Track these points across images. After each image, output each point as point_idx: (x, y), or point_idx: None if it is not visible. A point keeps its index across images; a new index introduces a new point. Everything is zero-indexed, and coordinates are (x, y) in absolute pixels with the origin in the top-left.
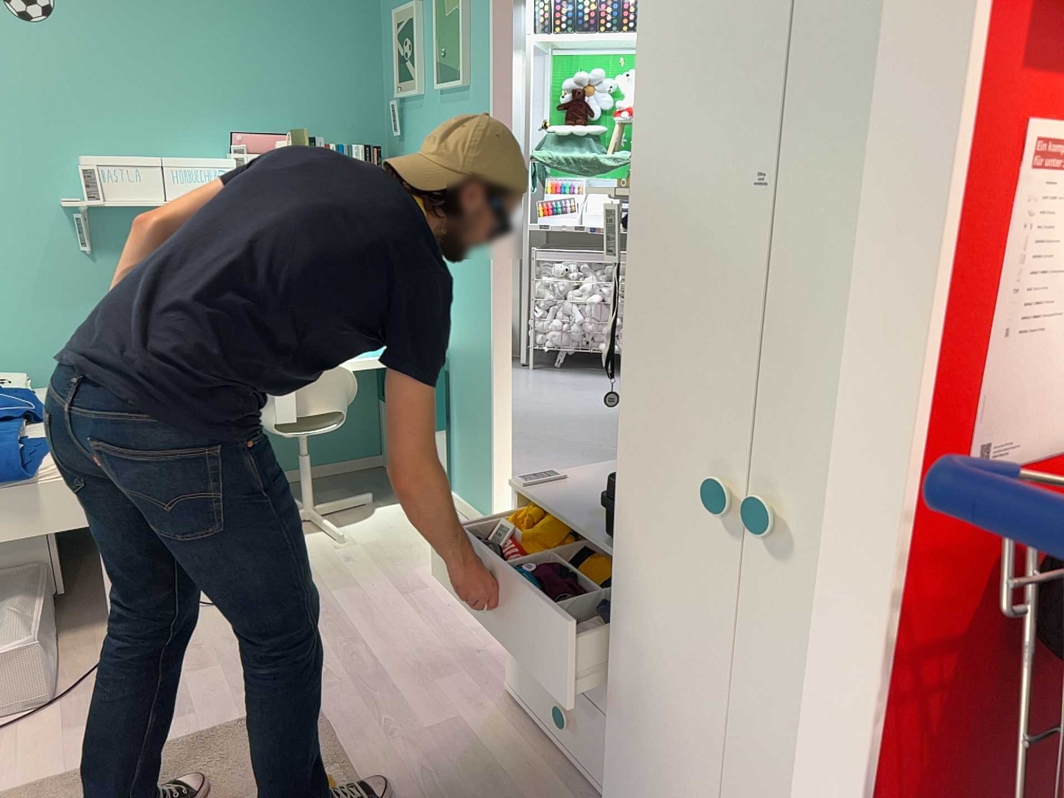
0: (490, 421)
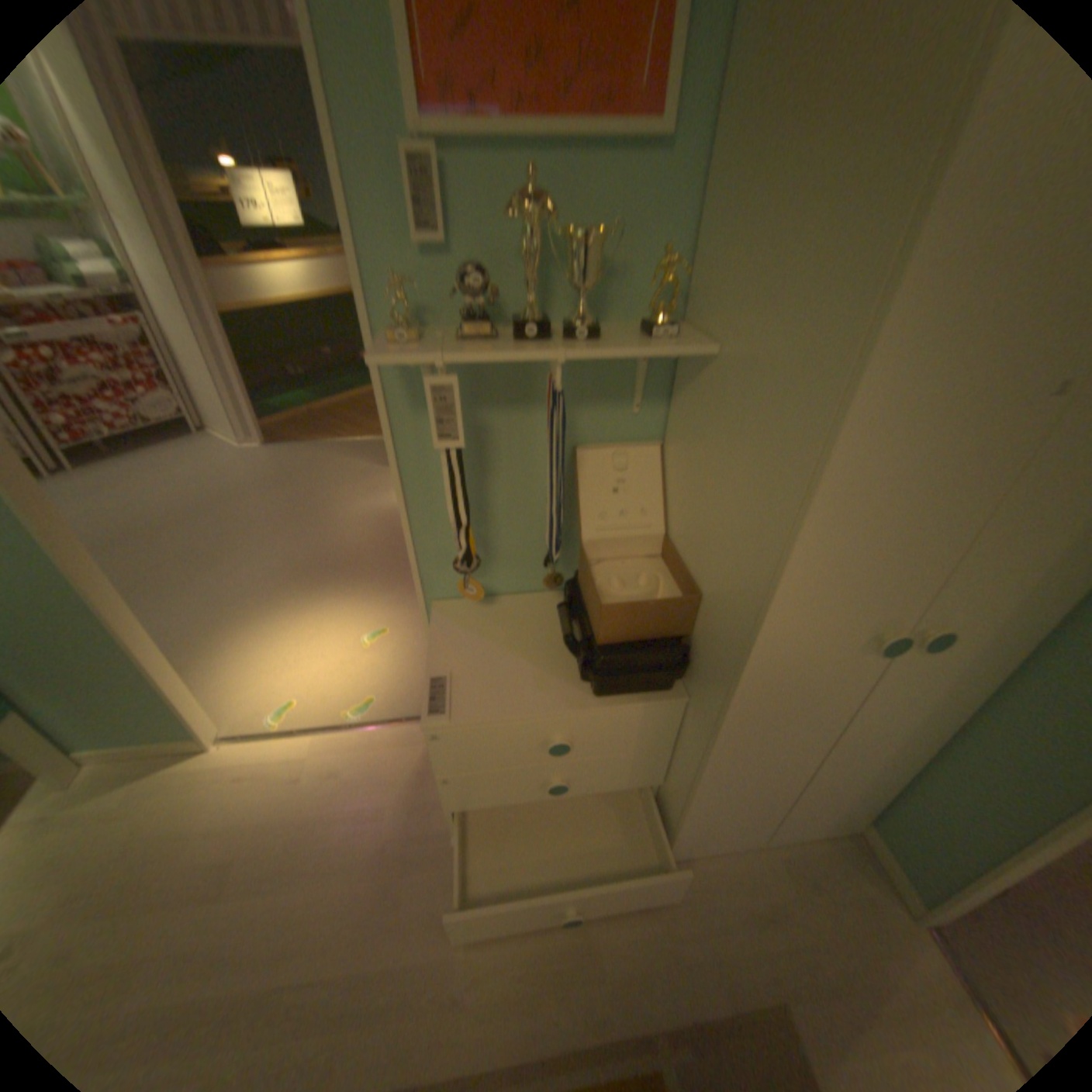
0: (126, 659)
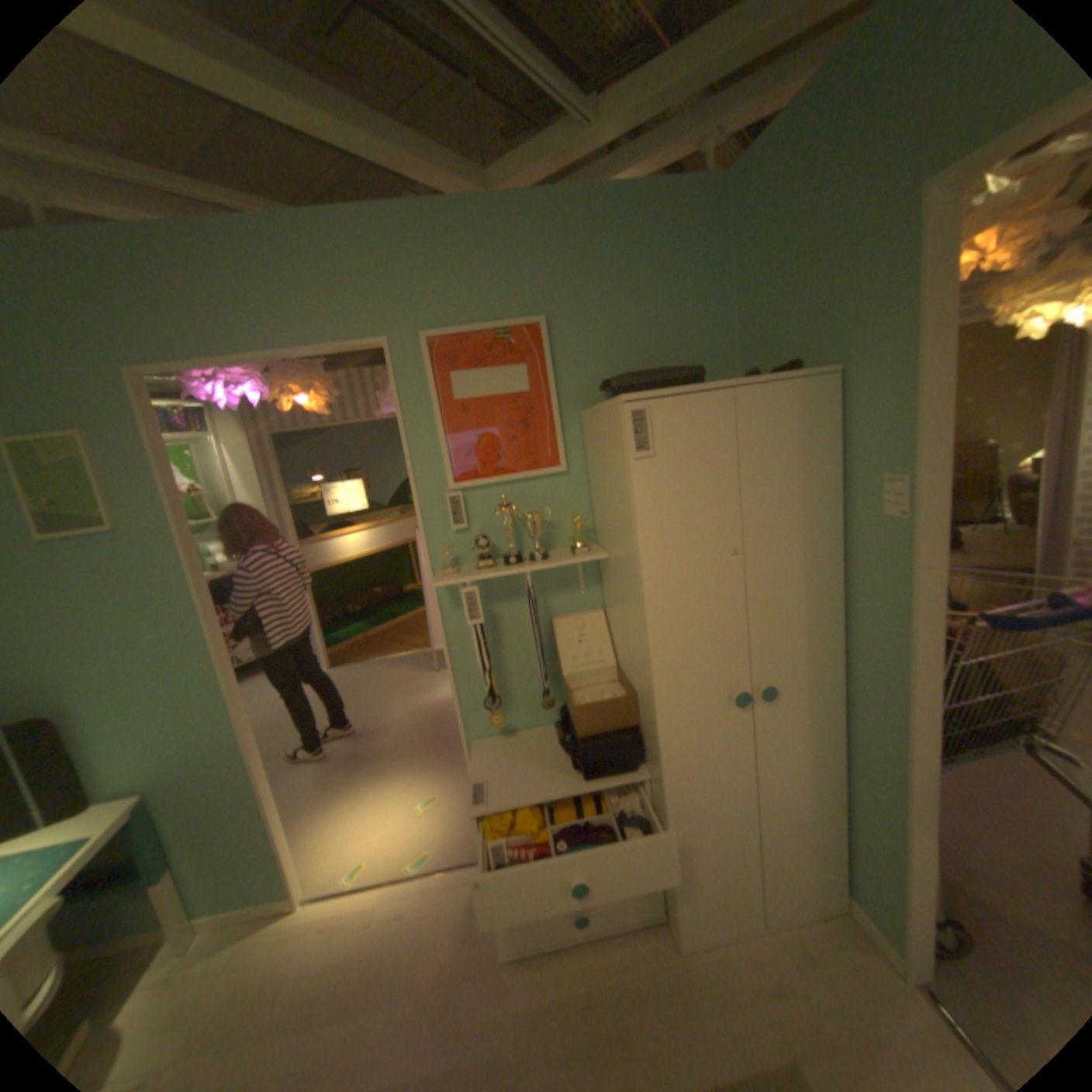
0: (258, 817)
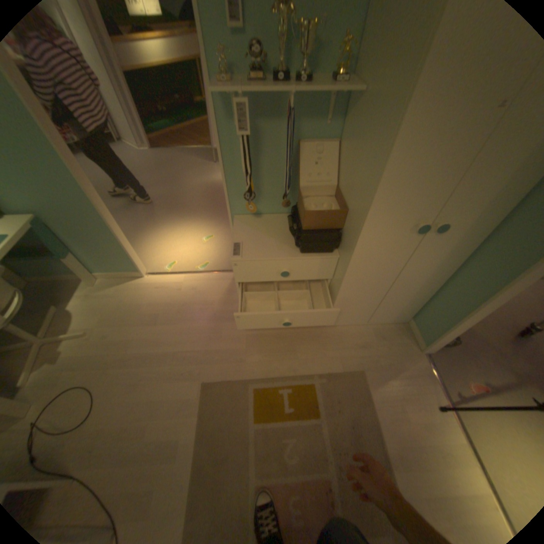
0: (111, 235)
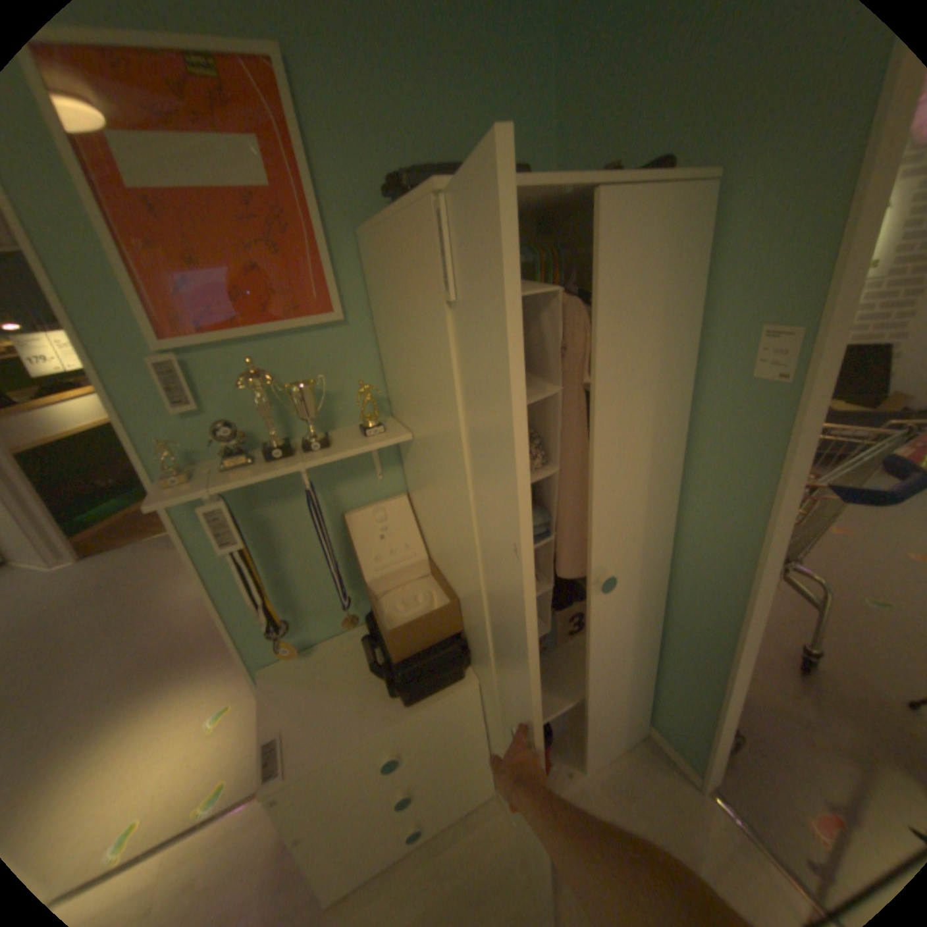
0: None
